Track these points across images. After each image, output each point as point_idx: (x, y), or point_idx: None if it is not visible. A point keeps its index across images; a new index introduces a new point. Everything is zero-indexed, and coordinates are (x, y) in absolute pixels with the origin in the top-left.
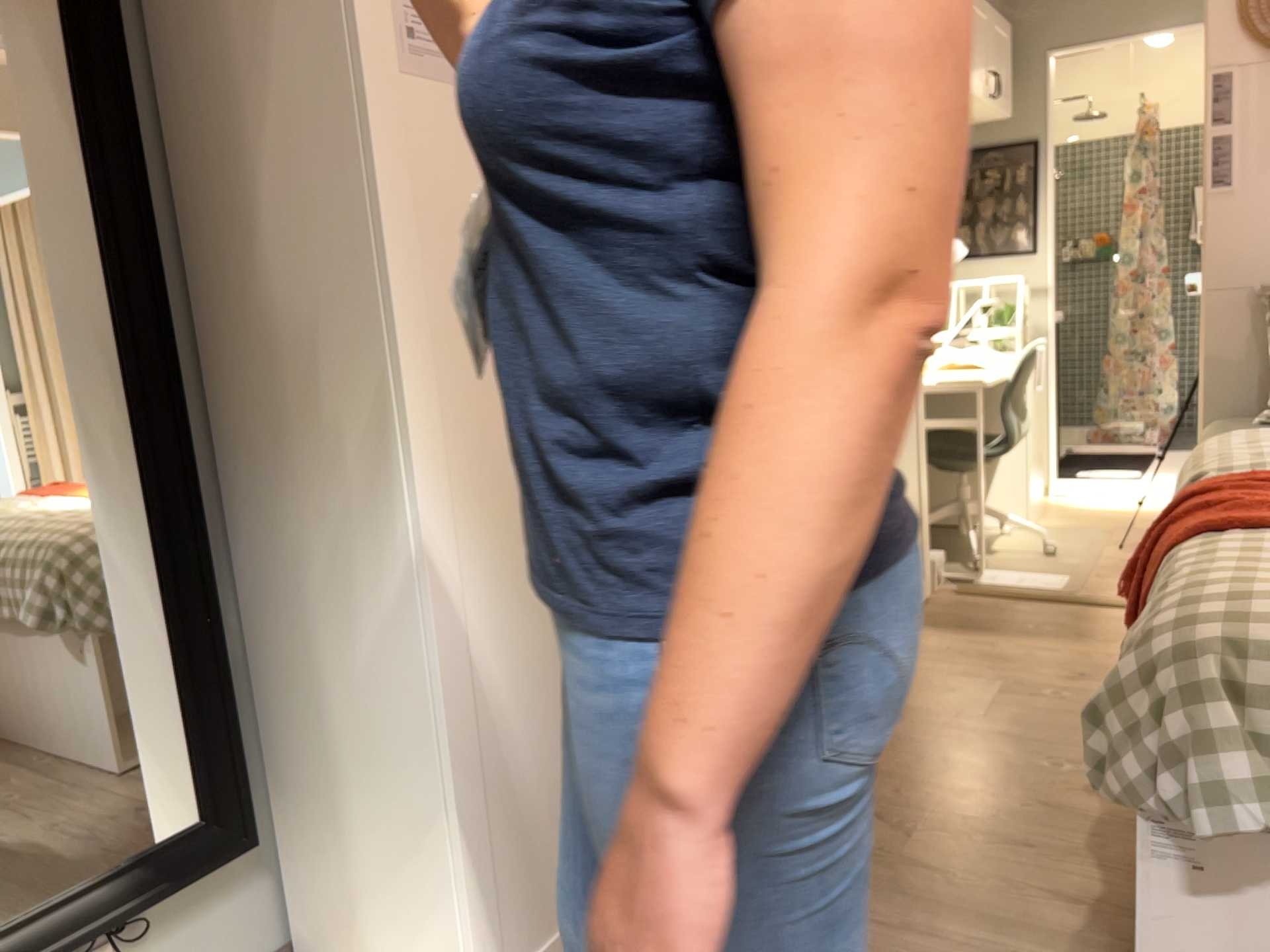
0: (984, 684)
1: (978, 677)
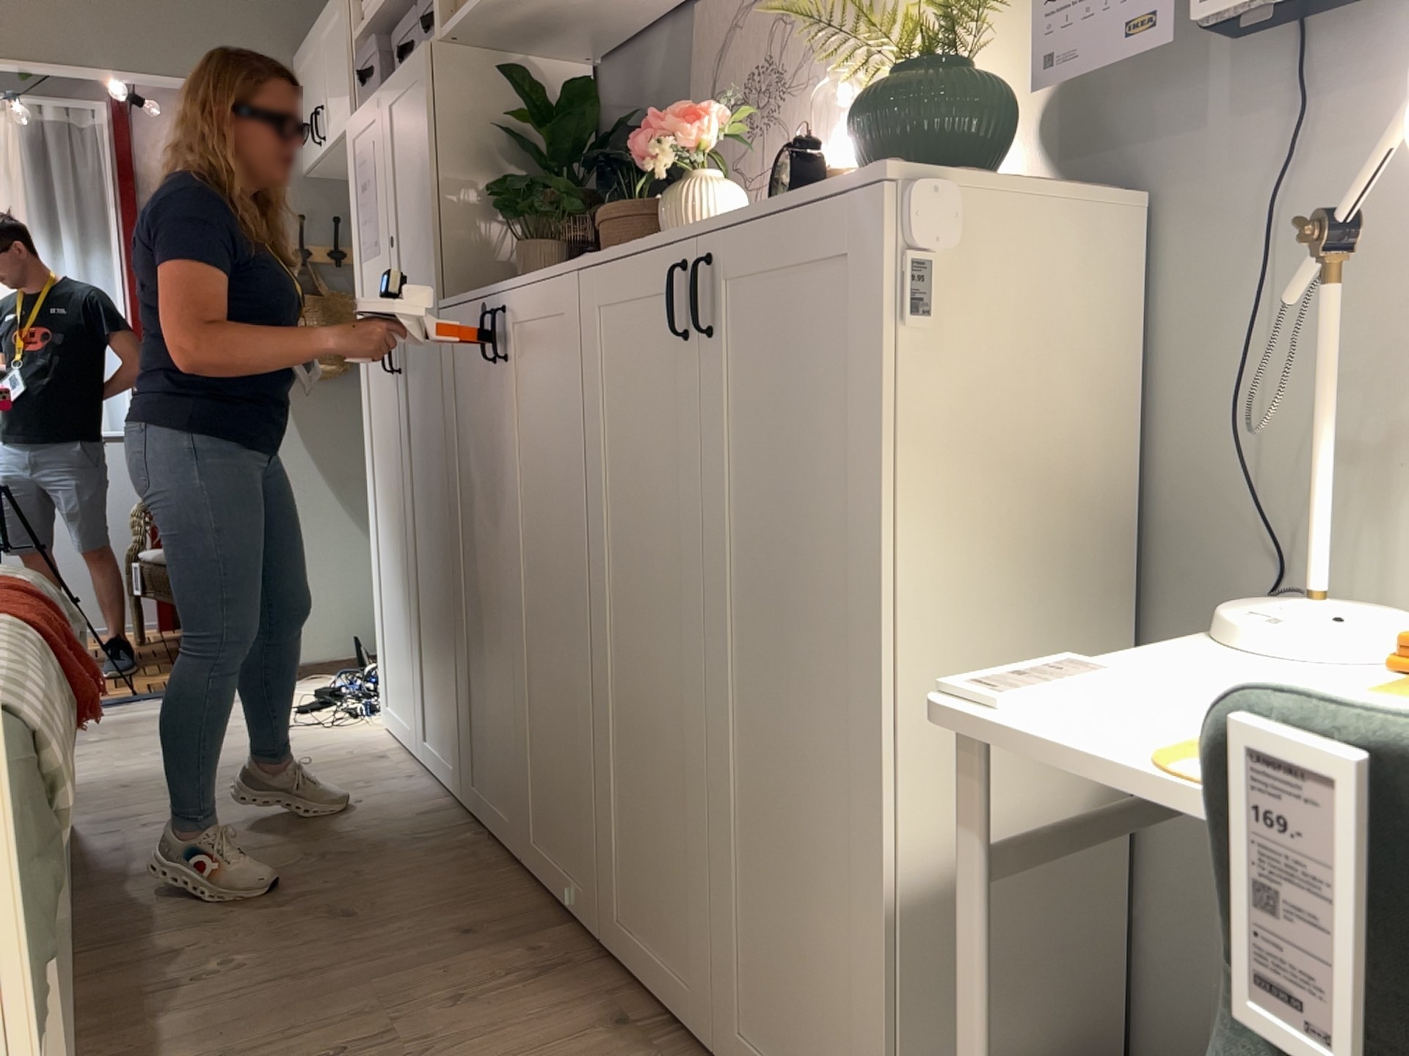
0: (421, 1045)
1: (446, 1054)
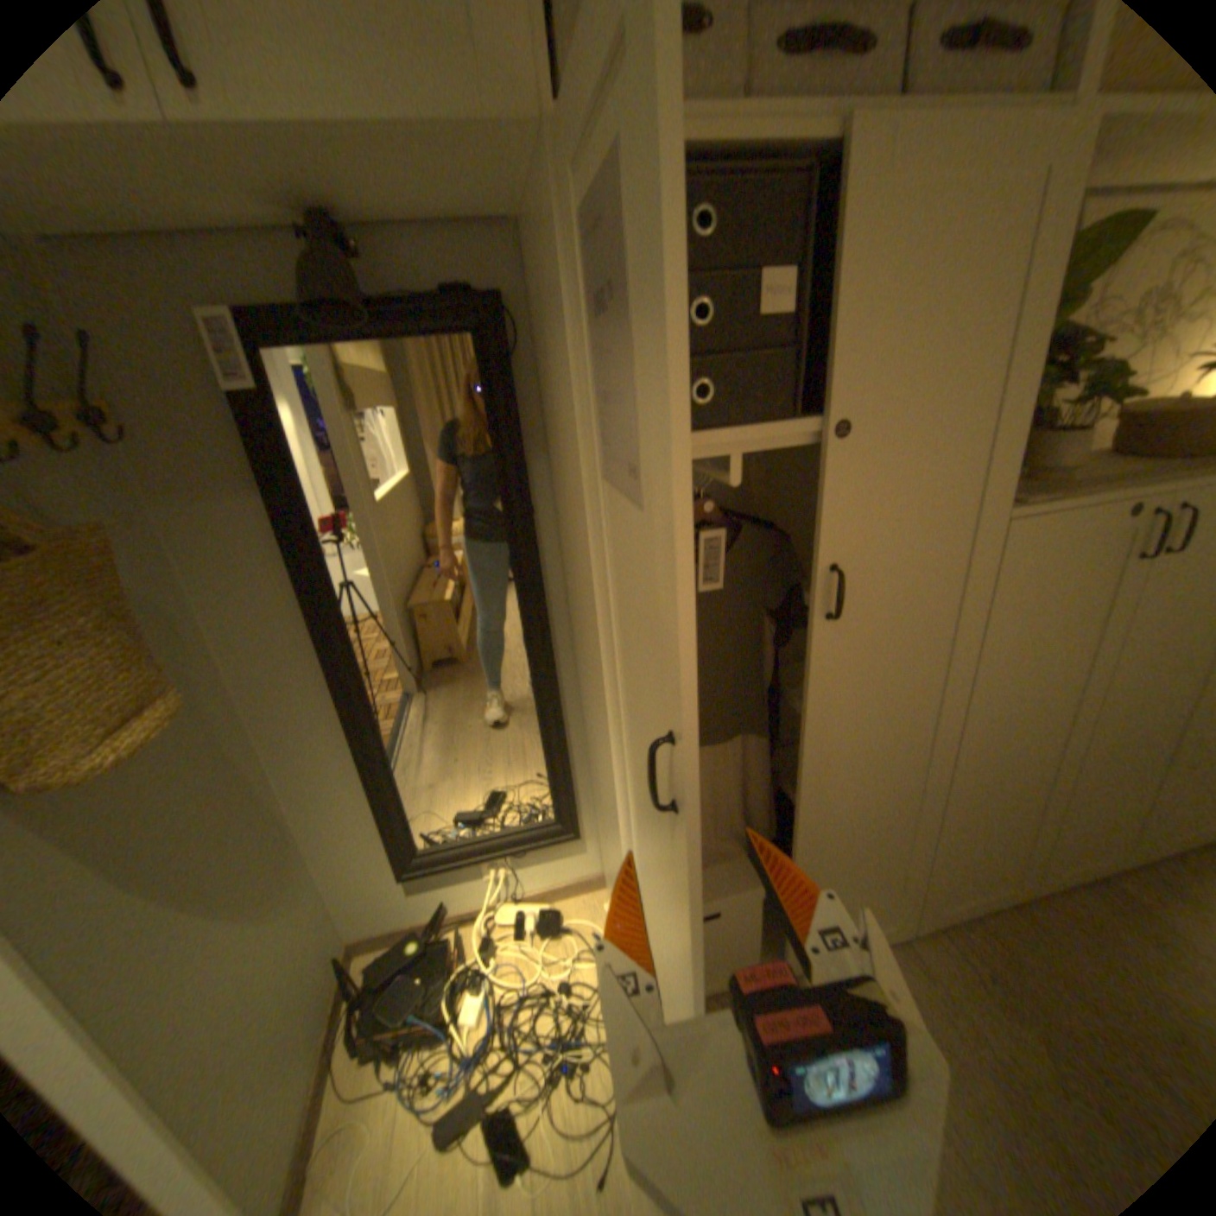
0: None
1: None
